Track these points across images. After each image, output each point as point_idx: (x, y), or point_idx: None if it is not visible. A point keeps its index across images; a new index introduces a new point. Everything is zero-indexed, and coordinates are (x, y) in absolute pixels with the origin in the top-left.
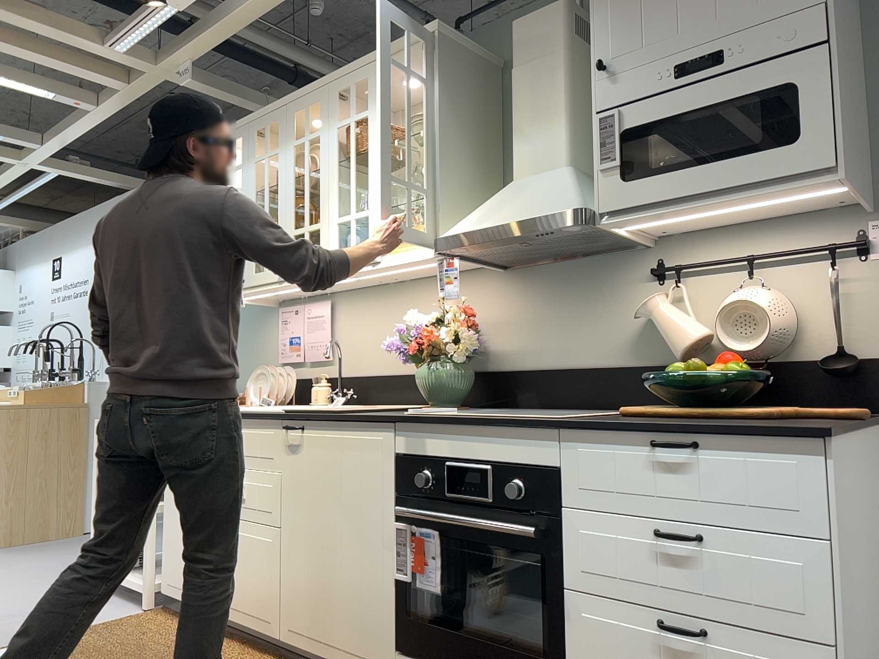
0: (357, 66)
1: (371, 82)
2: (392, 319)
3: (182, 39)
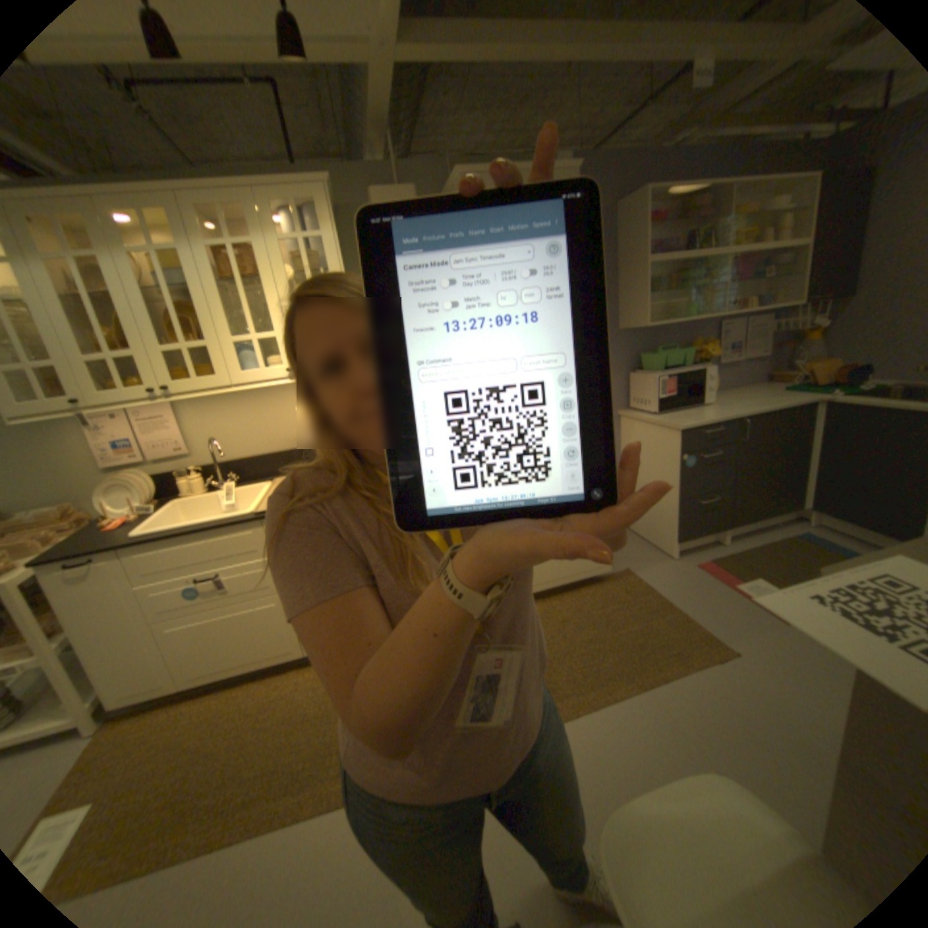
0: (222, 184)
1: (247, 206)
2: (259, 411)
3: None
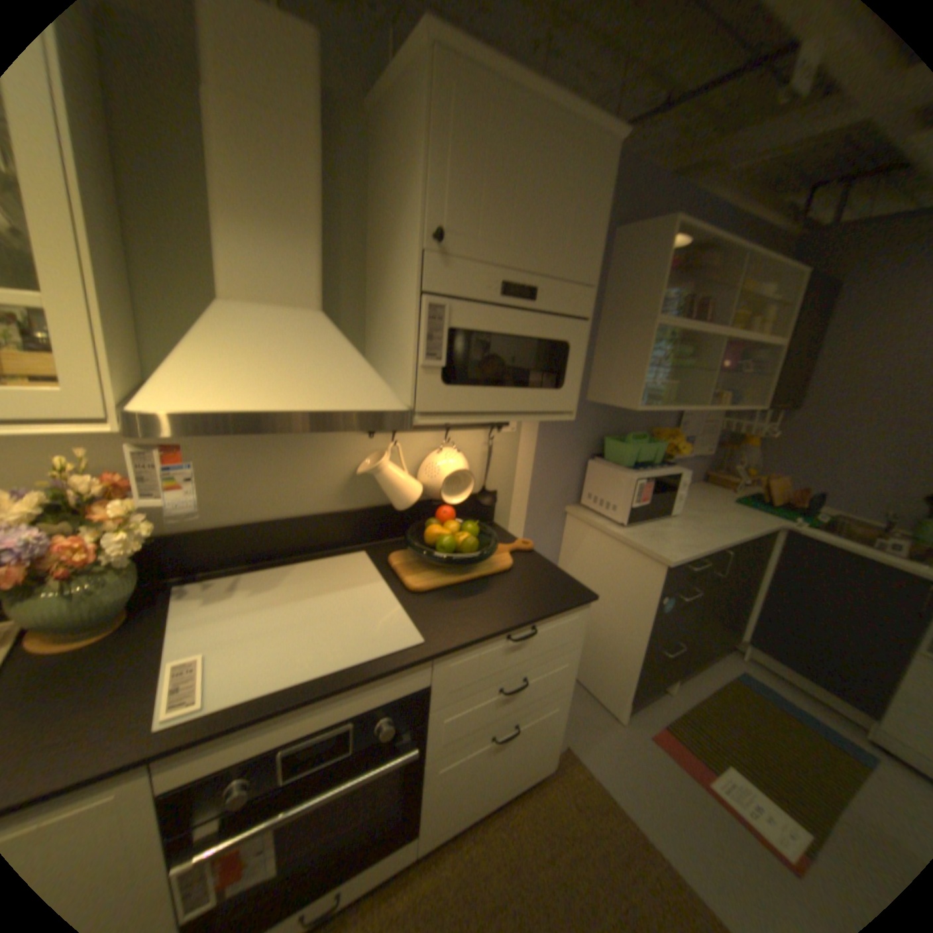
0: None
1: None
2: None
3: None
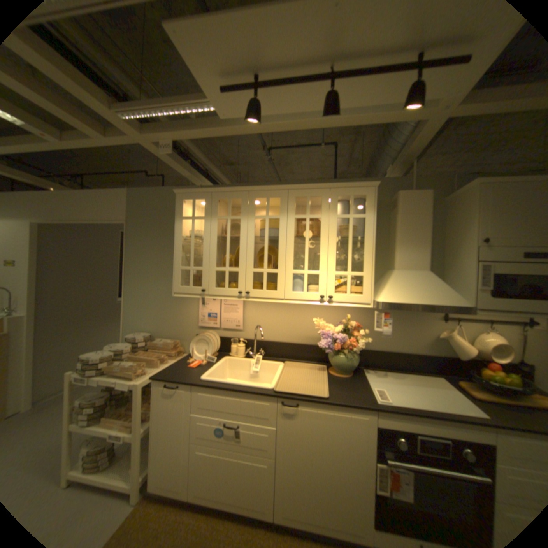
0: (314, 187)
1: (324, 198)
2: (288, 314)
3: (171, 122)
